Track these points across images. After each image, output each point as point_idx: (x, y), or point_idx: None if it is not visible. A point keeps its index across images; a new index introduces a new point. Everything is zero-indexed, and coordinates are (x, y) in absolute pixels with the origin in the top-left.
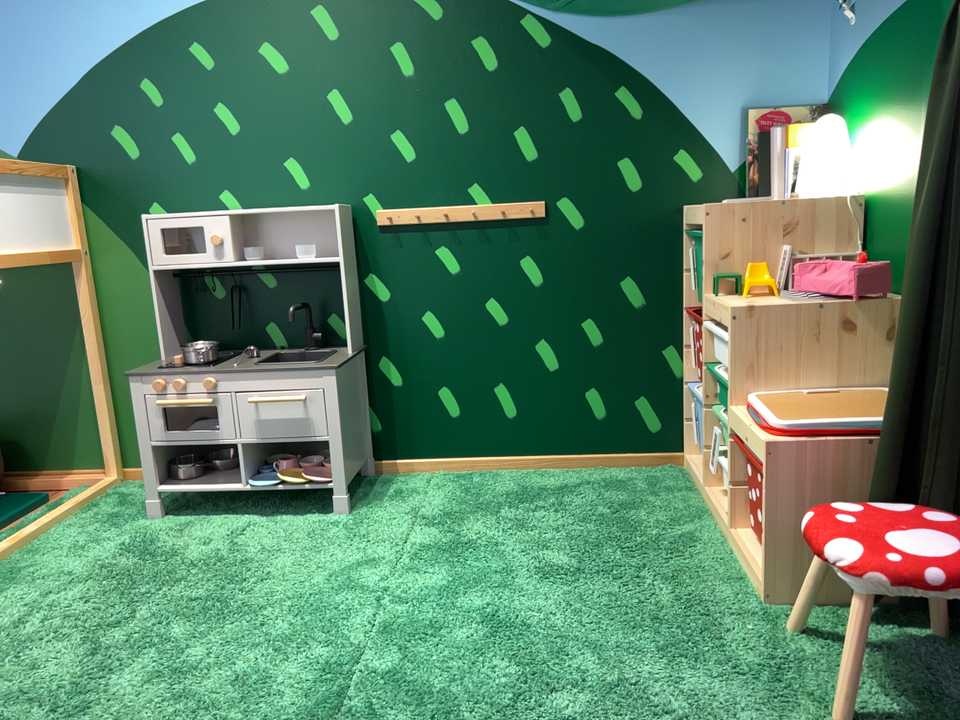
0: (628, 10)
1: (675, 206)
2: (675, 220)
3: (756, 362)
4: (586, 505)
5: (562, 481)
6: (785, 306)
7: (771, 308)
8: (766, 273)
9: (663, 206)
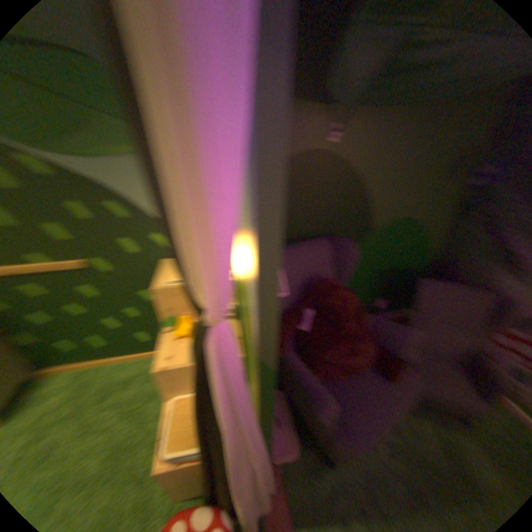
0: (91, 154)
1: (155, 260)
2: (157, 266)
3: (169, 390)
4: (127, 401)
5: (125, 375)
6: (178, 369)
7: (170, 373)
8: (185, 323)
9: (149, 260)
